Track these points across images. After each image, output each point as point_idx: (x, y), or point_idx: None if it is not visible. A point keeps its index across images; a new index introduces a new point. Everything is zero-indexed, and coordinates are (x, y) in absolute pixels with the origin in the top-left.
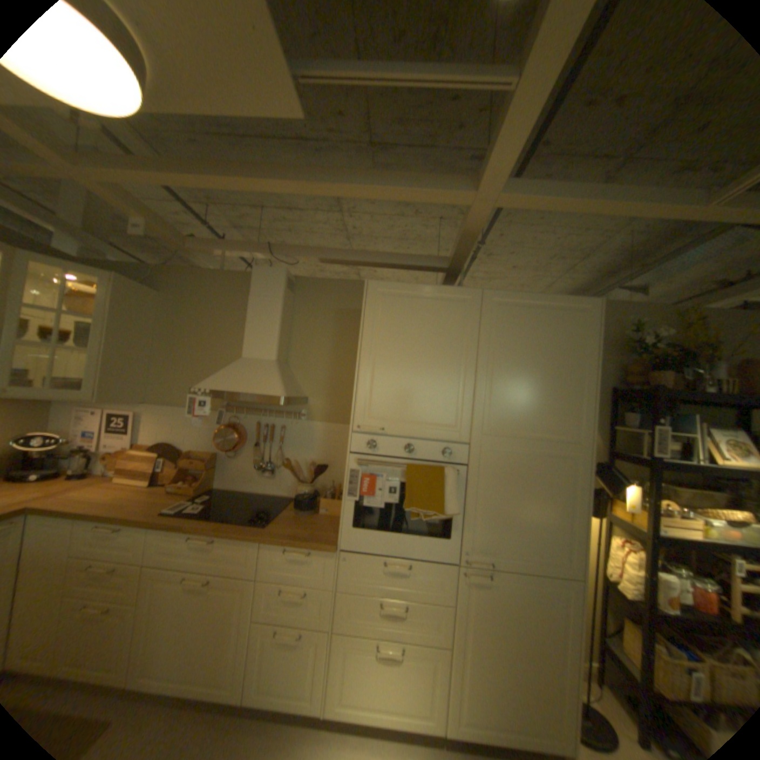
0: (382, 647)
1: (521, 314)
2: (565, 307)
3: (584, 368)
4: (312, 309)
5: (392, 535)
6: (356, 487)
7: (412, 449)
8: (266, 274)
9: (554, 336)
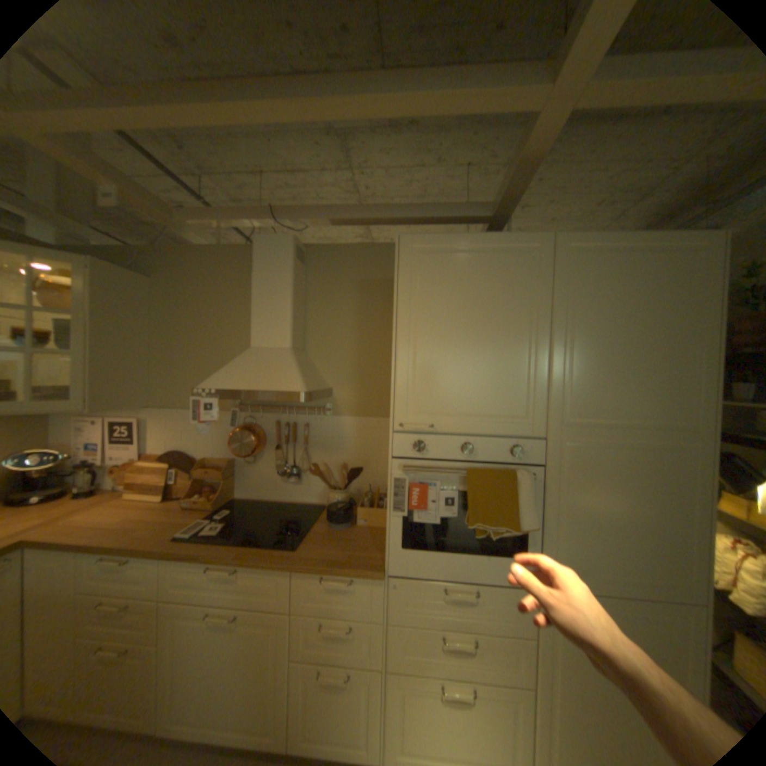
0: (449, 688)
1: (611, 261)
2: (673, 246)
3: (703, 329)
4: (329, 282)
5: (453, 555)
6: (403, 500)
7: (472, 449)
8: (270, 244)
9: (659, 288)
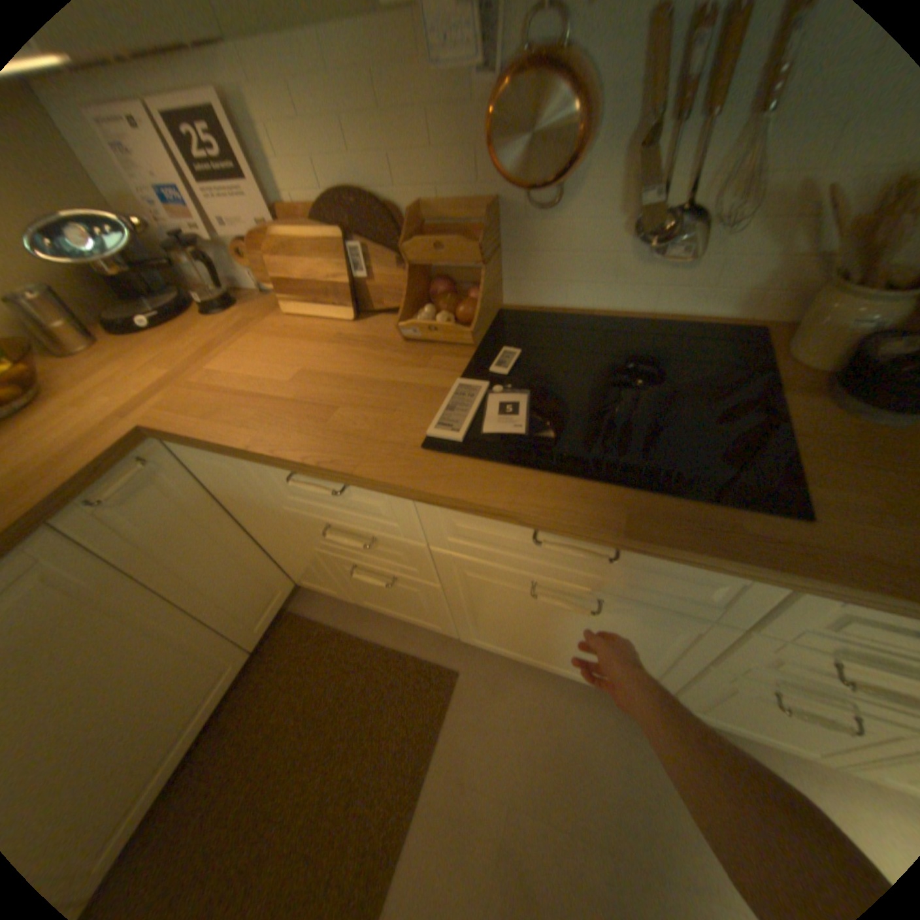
0: None
1: None
2: None
3: None
4: None
5: None
6: None
7: None
8: None
9: None
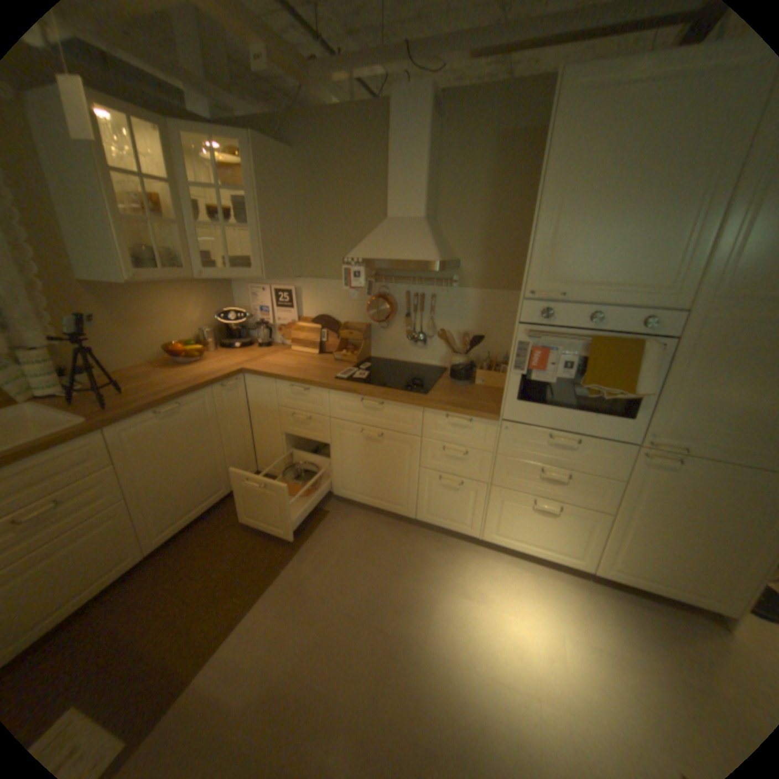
0: (540, 502)
1: None
2: None
3: None
4: (465, 136)
5: (563, 409)
6: (524, 360)
7: (602, 317)
8: (407, 93)
9: None
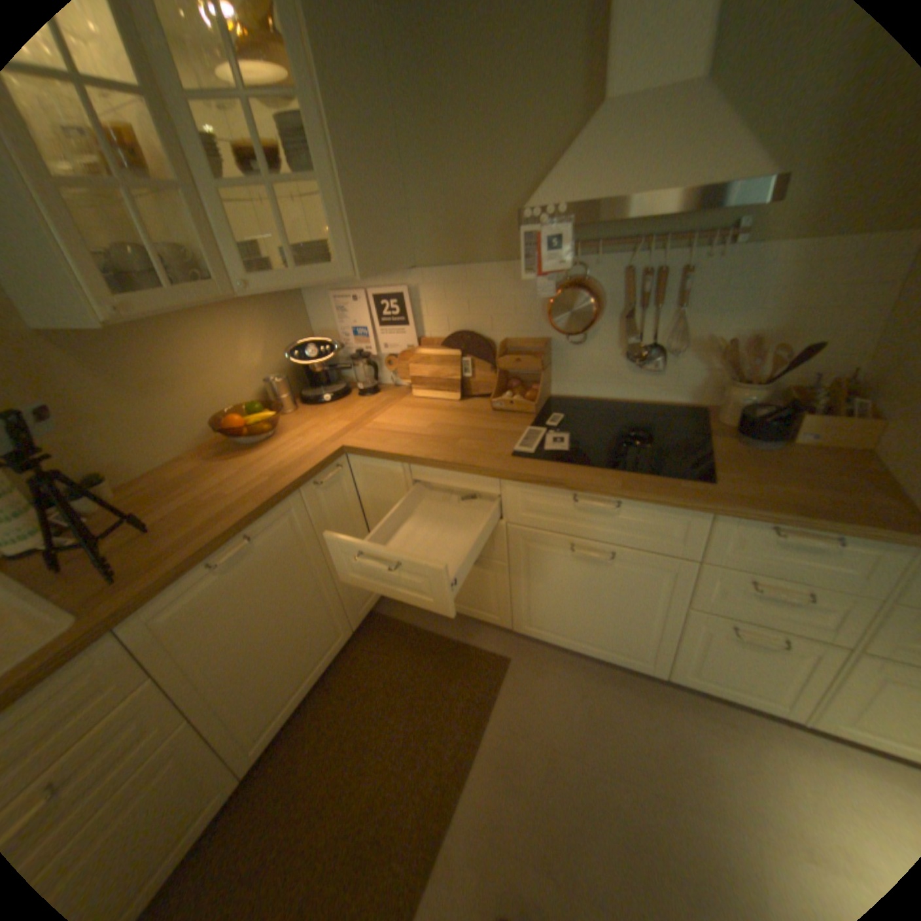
0: None
1: None
2: None
3: None
4: None
5: None
6: None
7: None
8: None
9: None
